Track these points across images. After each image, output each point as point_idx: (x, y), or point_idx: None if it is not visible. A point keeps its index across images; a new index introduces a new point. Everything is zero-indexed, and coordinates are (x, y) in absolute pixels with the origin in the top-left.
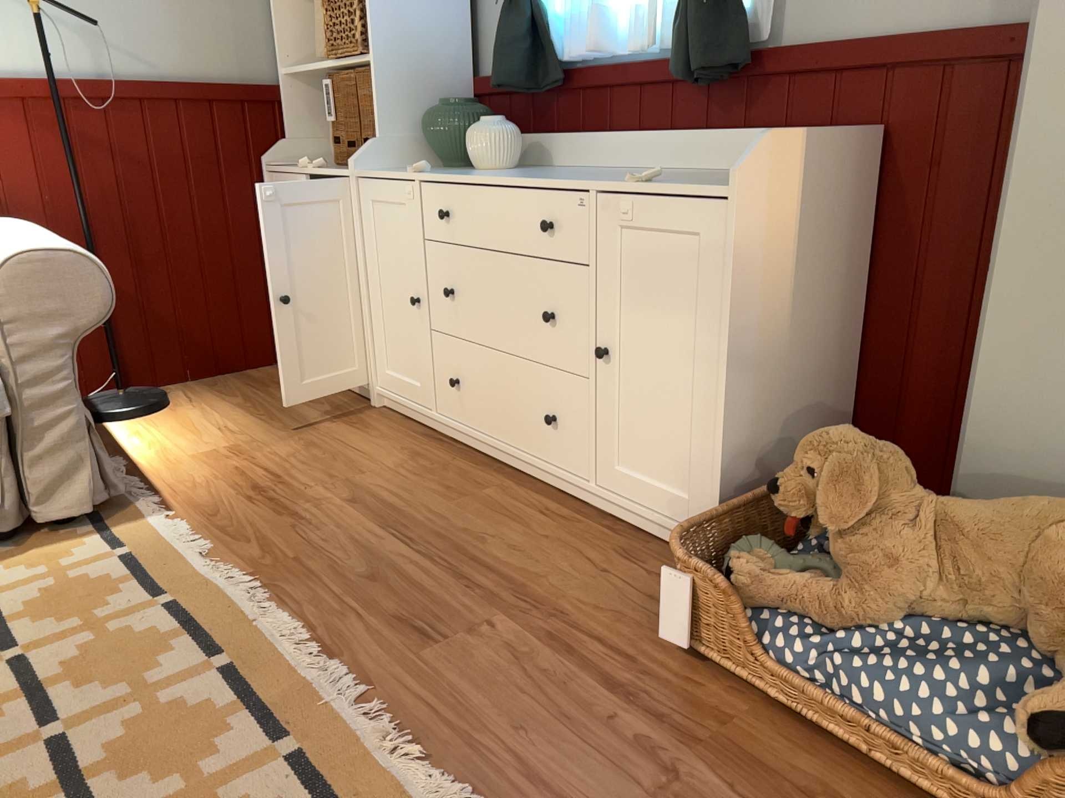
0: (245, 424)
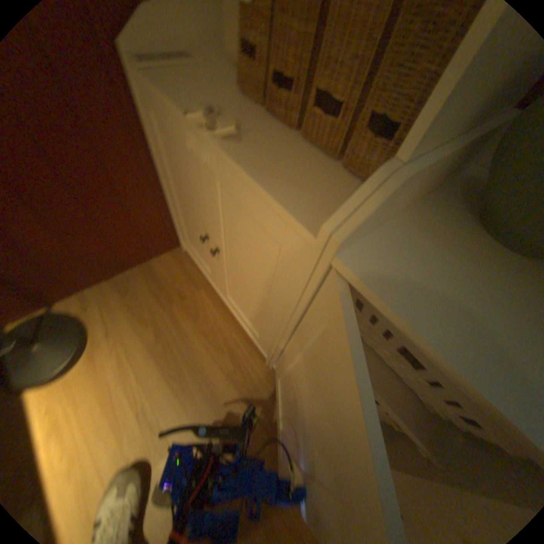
0: (161, 400)
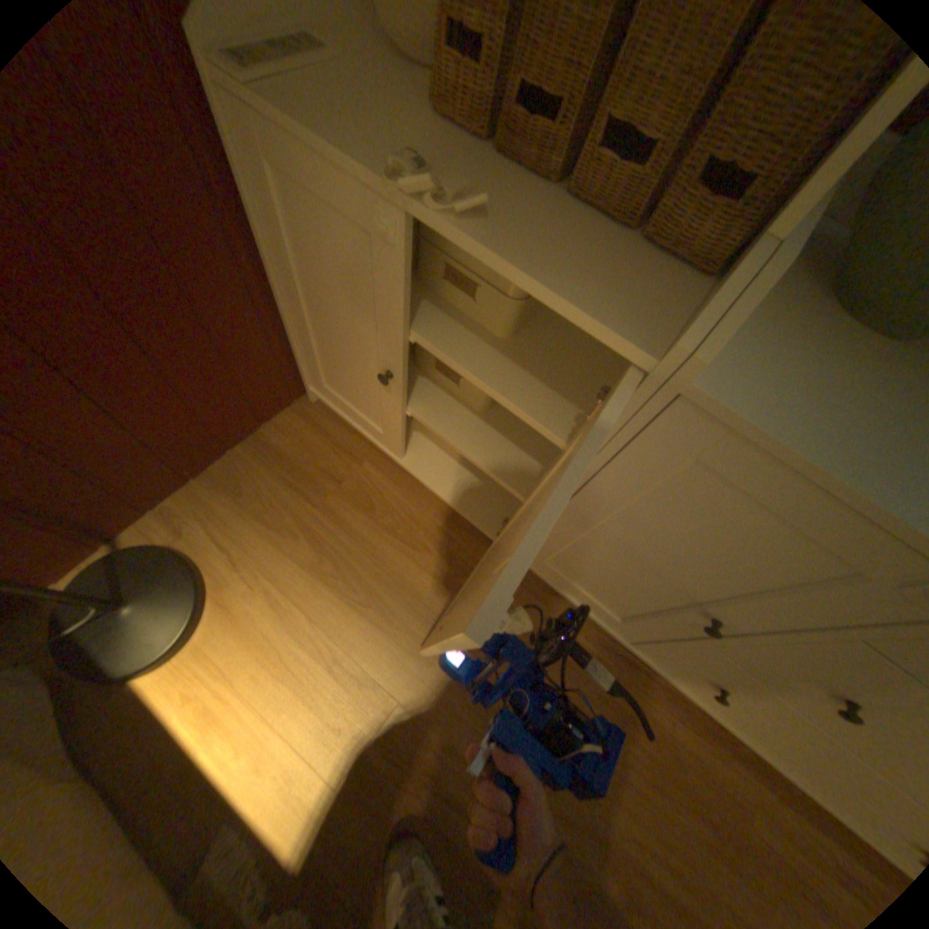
0: (359, 641)
